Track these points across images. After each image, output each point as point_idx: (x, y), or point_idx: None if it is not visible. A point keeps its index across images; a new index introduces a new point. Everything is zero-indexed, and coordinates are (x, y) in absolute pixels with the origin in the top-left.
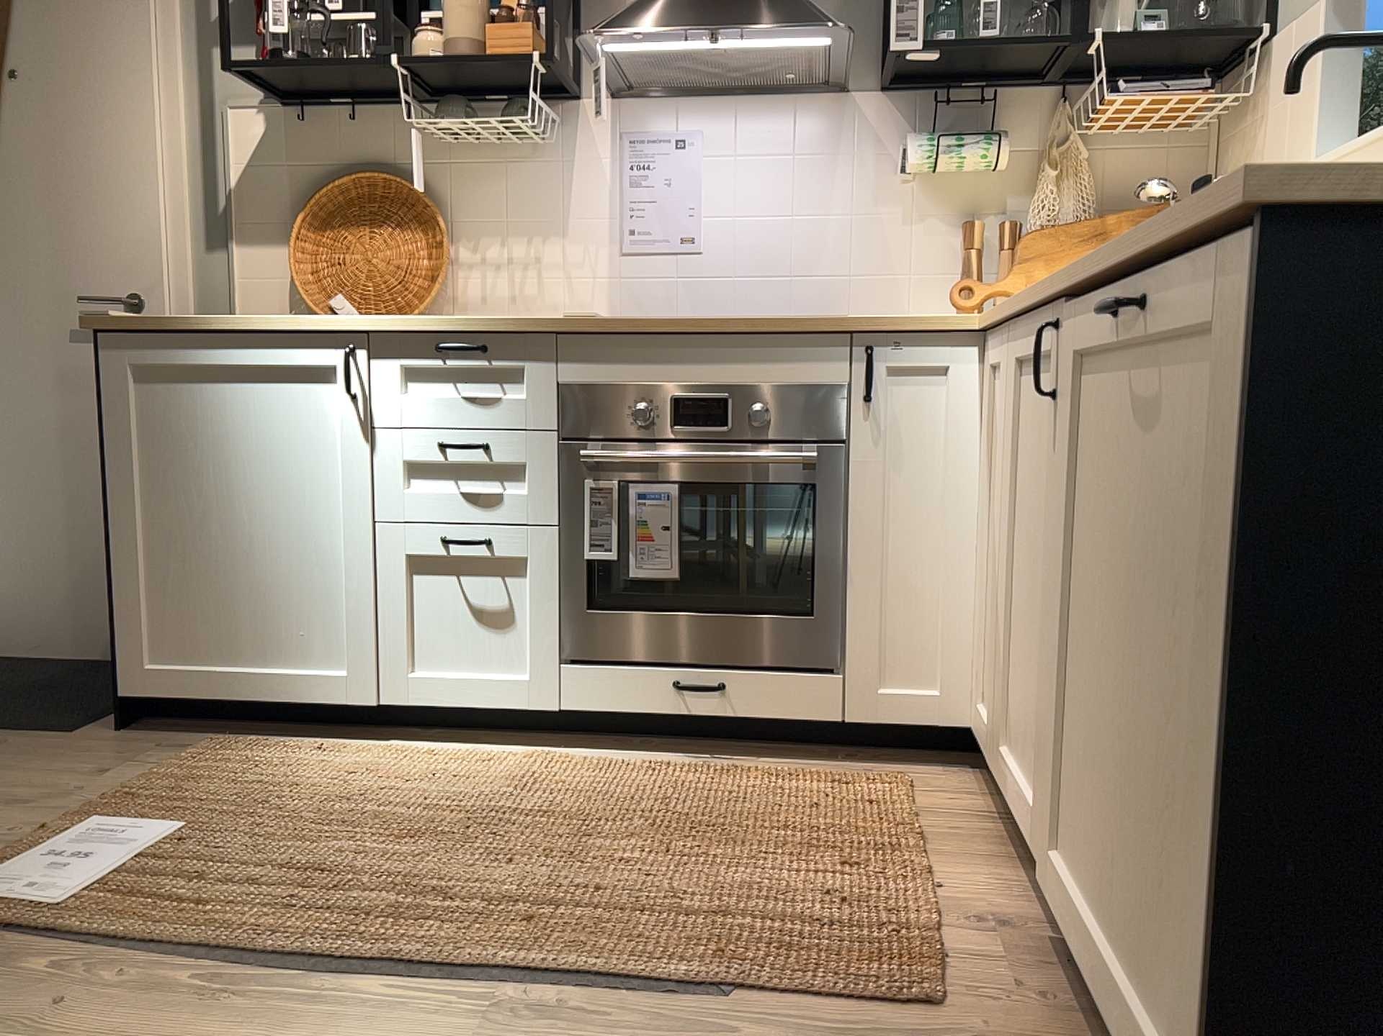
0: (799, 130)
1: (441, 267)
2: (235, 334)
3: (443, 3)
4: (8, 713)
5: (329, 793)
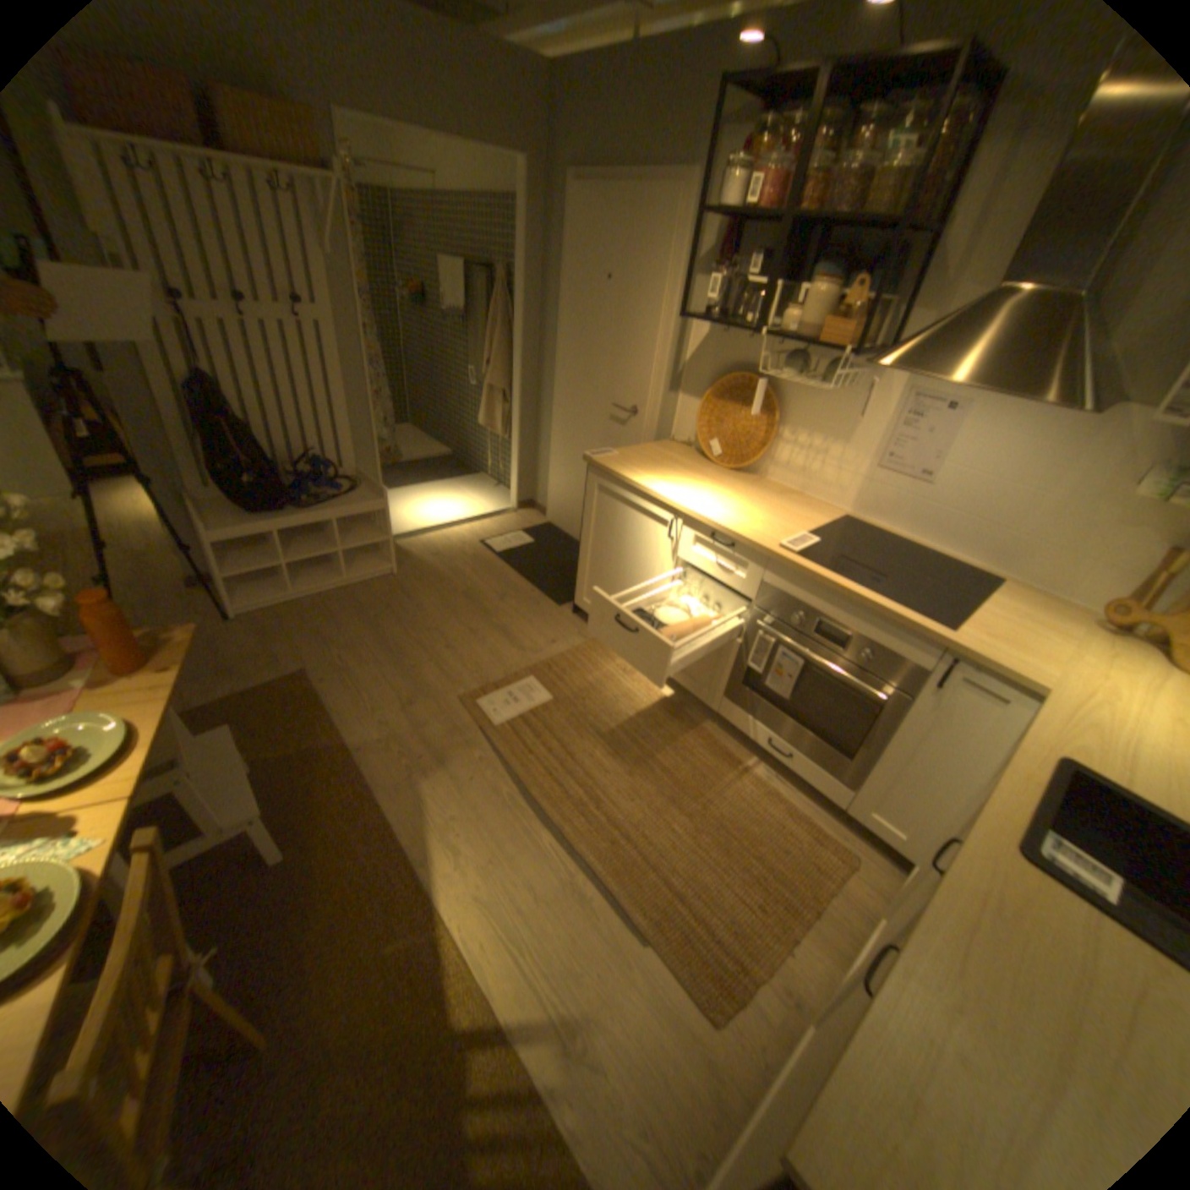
0: (1062, 421)
1: (768, 443)
2: (634, 488)
3: (808, 294)
4: (550, 580)
5: (608, 703)
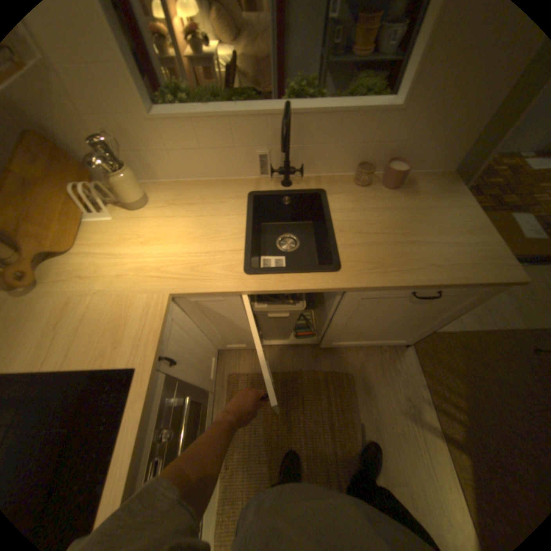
0: None
1: None
2: None
3: None
4: None
5: None
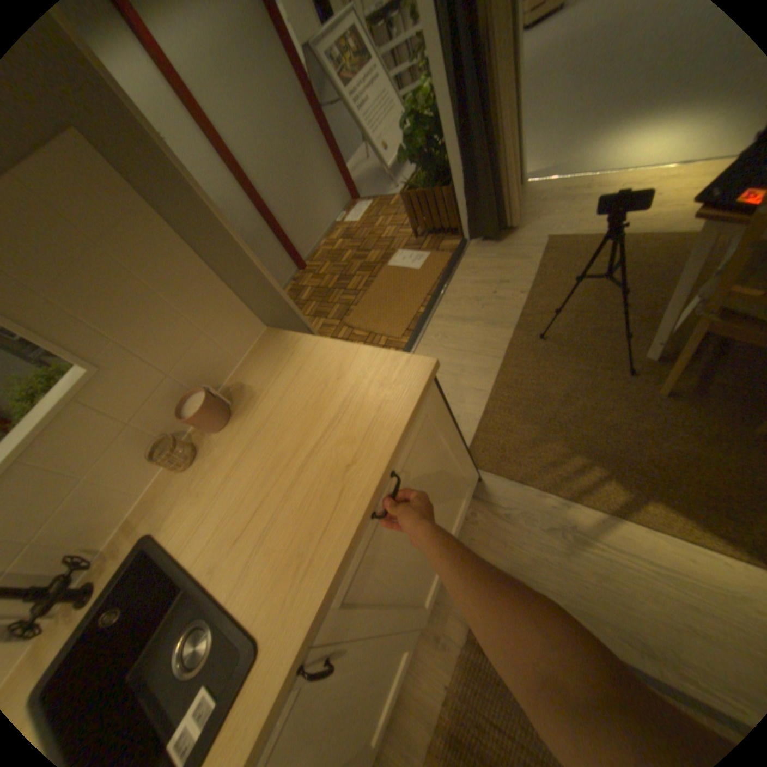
0: None
1: None
2: None
3: None
4: None
5: None
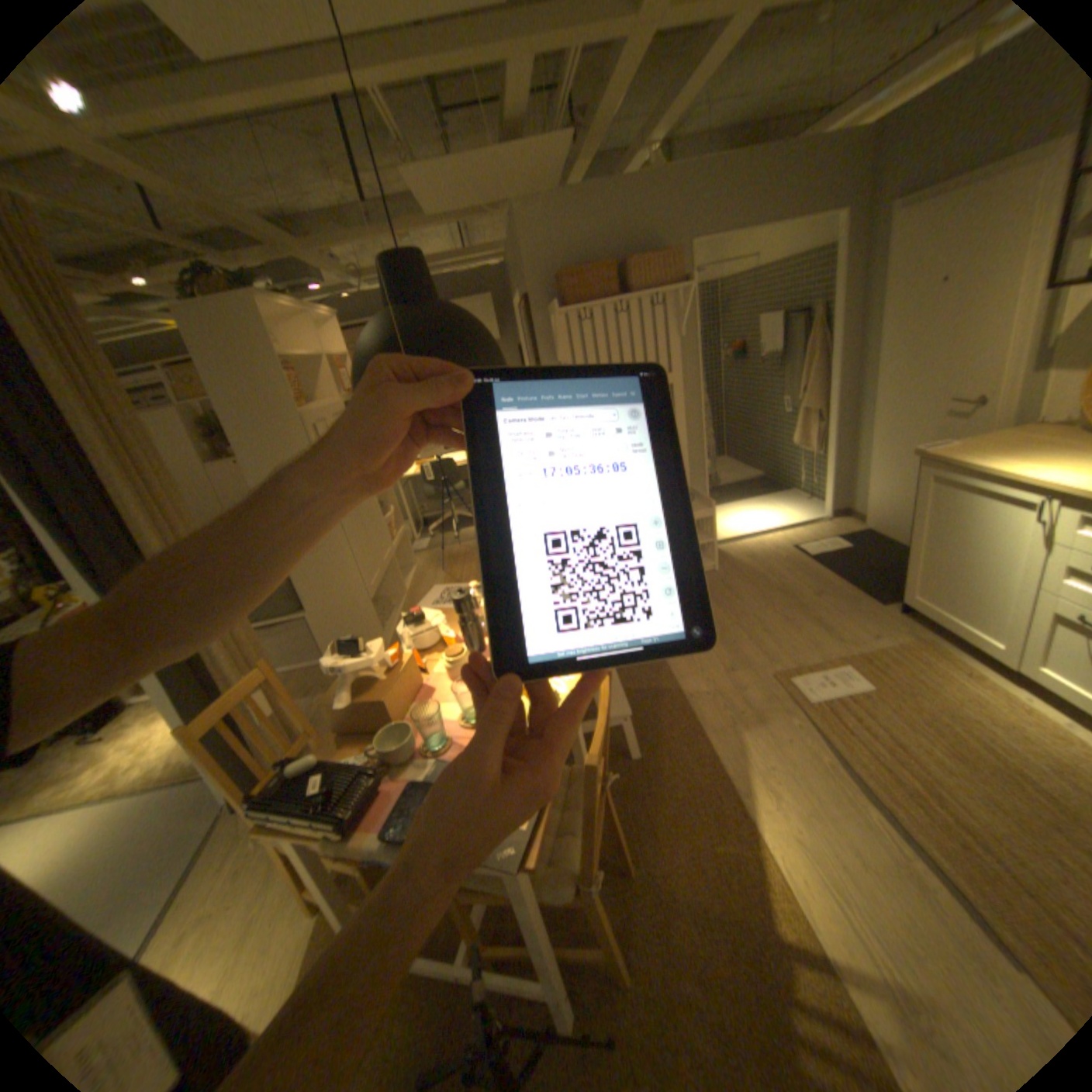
0: None
1: None
2: (985, 473)
3: None
4: (872, 581)
5: (953, 705)
